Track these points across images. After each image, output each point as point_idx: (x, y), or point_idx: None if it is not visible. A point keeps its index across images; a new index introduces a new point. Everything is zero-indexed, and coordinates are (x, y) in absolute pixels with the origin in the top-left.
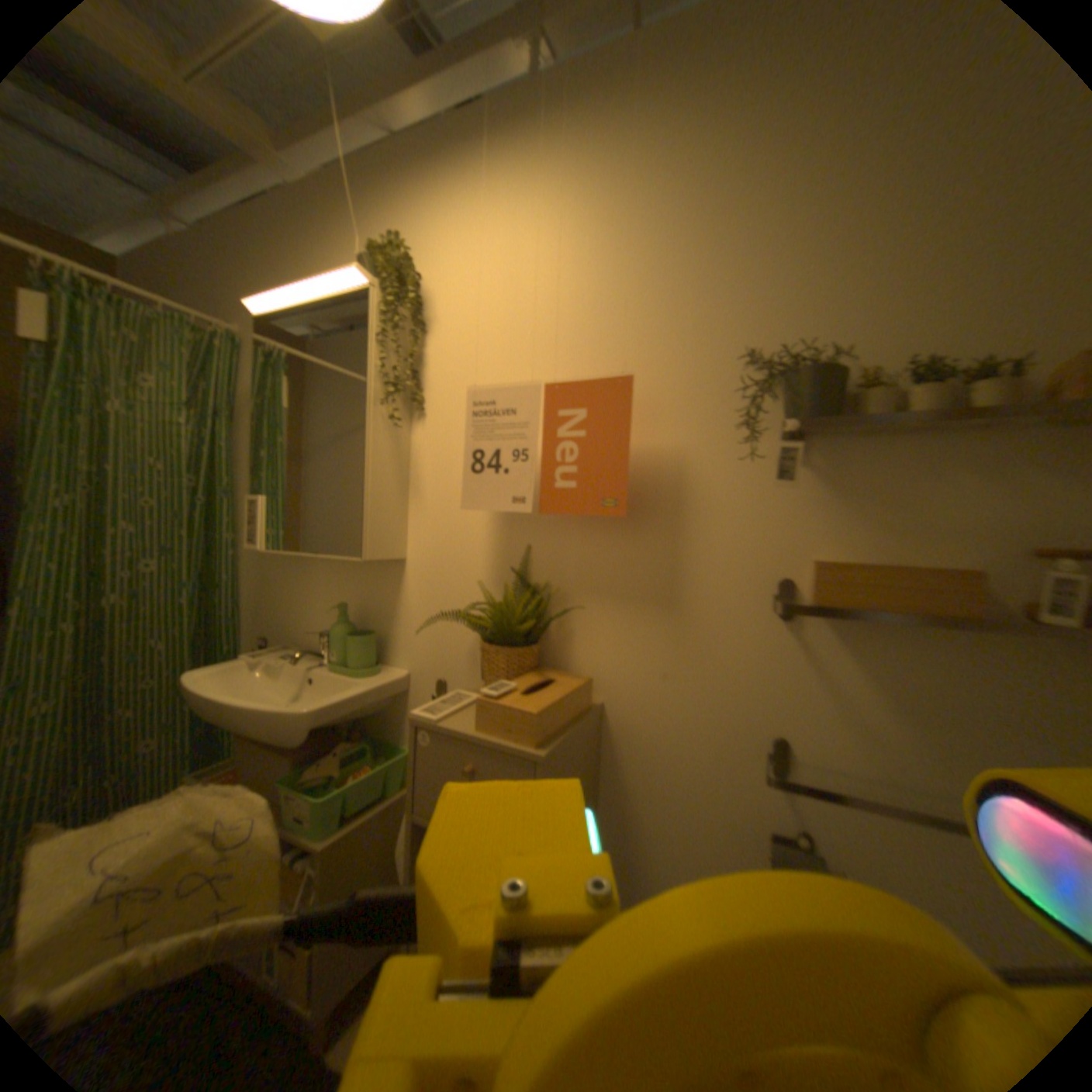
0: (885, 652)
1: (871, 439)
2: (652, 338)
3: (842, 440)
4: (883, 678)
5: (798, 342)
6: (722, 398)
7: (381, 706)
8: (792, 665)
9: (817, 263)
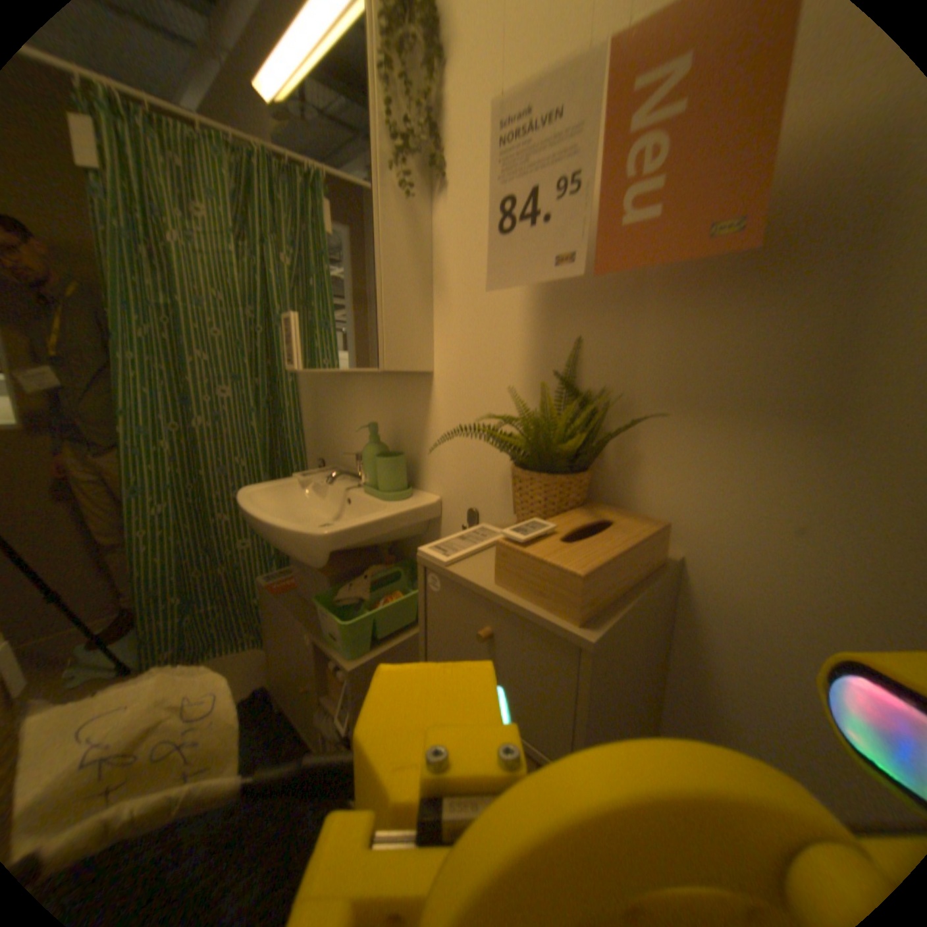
0: None
1: None
2: None
3: None
4: None
5: None
6: None
7: (414, 533)
8: None
9: None
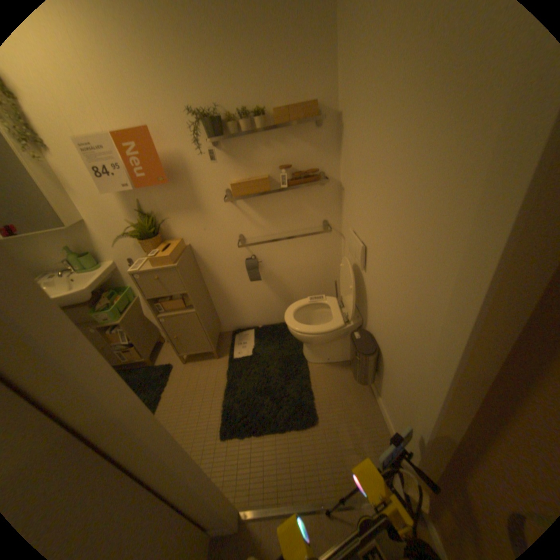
0: (256, 203)
1: (235, 138)
2: (146, 101)
3: (227, 140)
4: (258, 211)
5: (201, 105)
6: (185, 127)
7: (110, 277)
8: (236, 214)
9: (197, 65)
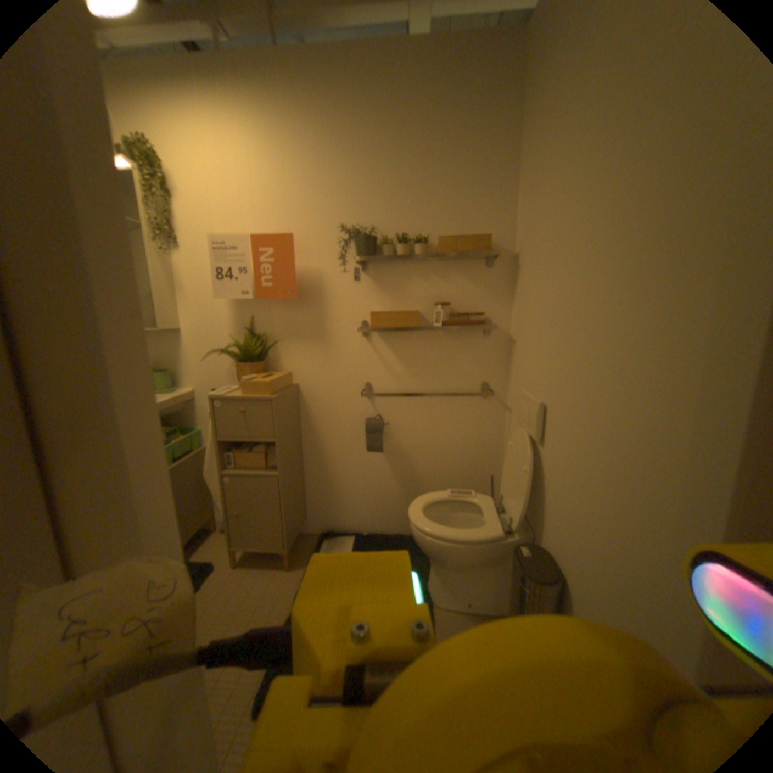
0: (398, 343)
1: (388, 262)
2: (301, 212)
3: (379, 263)
4: (398, 352)
5: (359, 222)
6: (334, 243)
7: (182, 407)
8: (370, 353)
9: (364, 187)
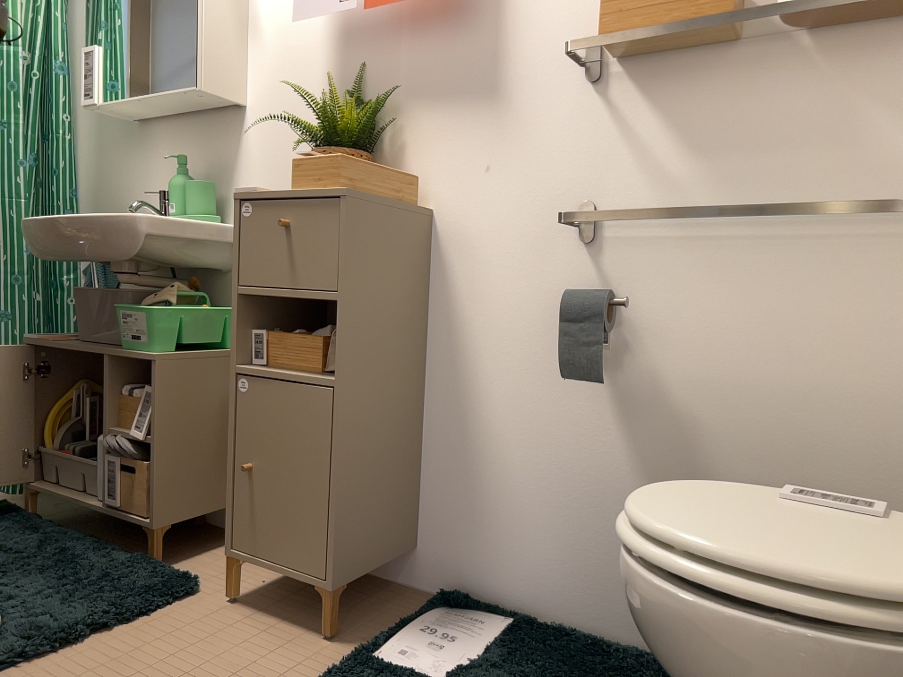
0: (669, 97)
1: None
2: None
3: None
4: (667, 122)
5: None
6: None
7: (226, 261)
8: (594, 129)
9: None
